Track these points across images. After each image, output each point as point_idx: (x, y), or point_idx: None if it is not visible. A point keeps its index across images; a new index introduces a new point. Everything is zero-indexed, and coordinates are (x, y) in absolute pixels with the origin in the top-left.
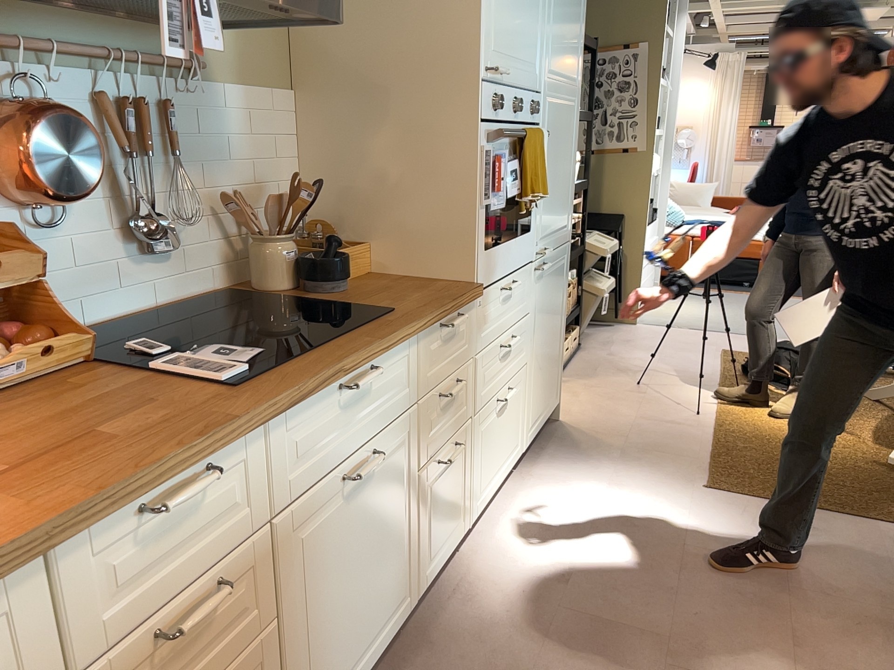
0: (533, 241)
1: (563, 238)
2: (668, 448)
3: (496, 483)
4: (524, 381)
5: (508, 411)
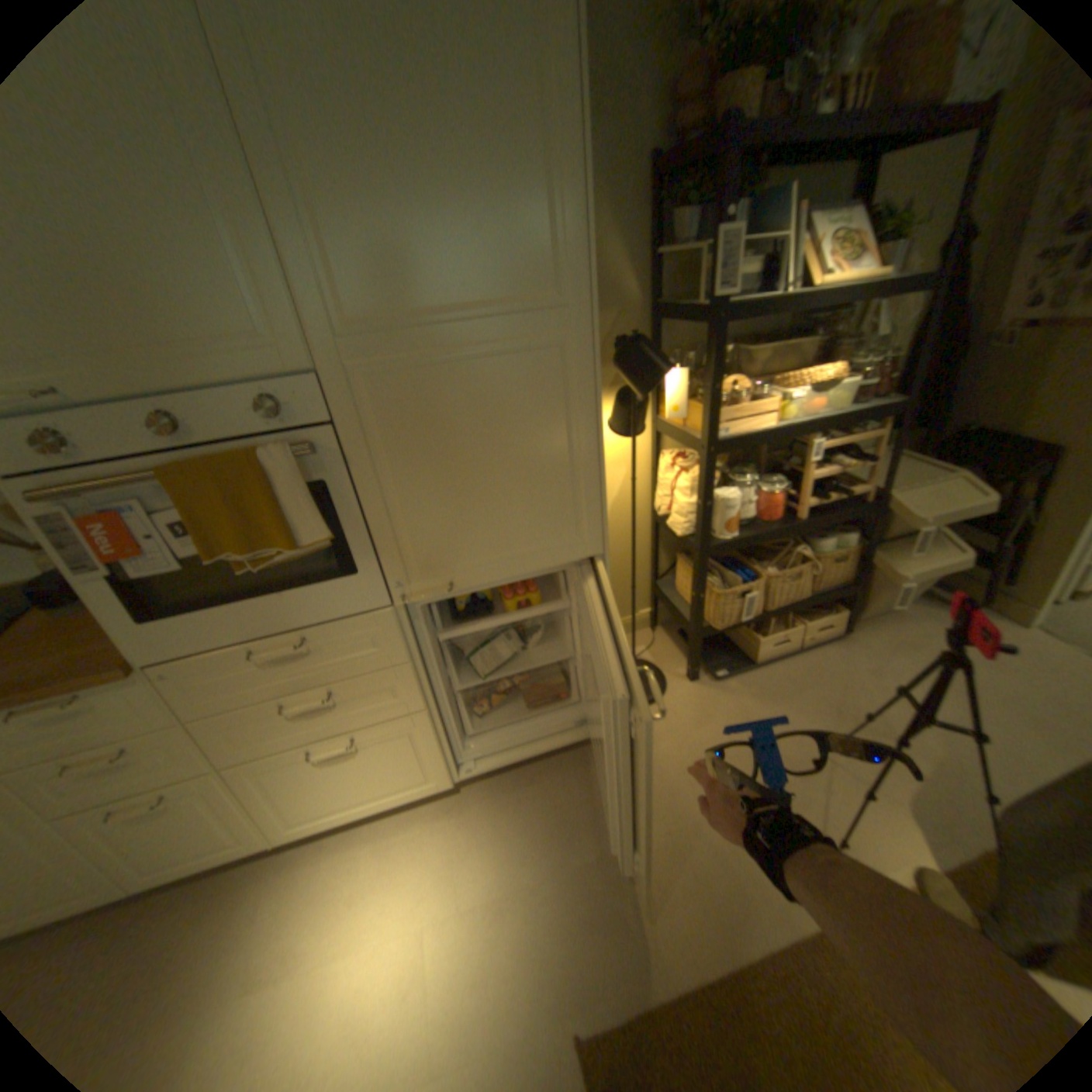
0: (370, 586)
1: (553, 558)
2: (656, 916)
3: (349, 816)
4: (420, 728)
5: (358, 759)
